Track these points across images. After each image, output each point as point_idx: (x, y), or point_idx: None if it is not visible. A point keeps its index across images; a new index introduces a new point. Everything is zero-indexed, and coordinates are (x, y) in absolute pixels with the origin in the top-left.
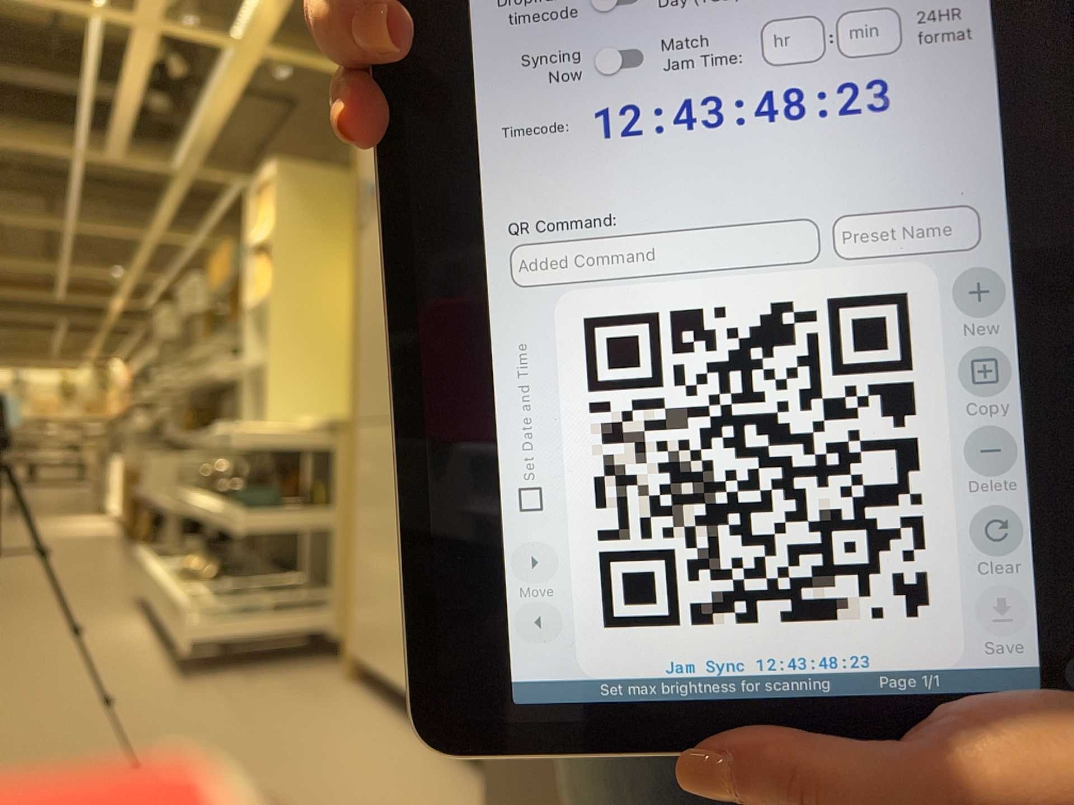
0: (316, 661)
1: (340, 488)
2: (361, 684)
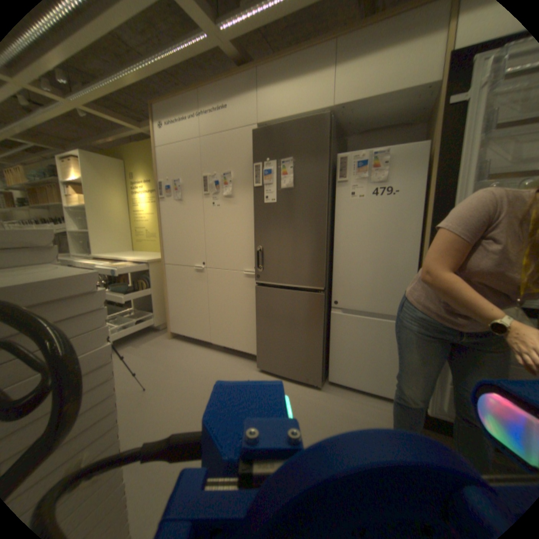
0: (150, 334)
1: (152, 281)
2: (175, 338)
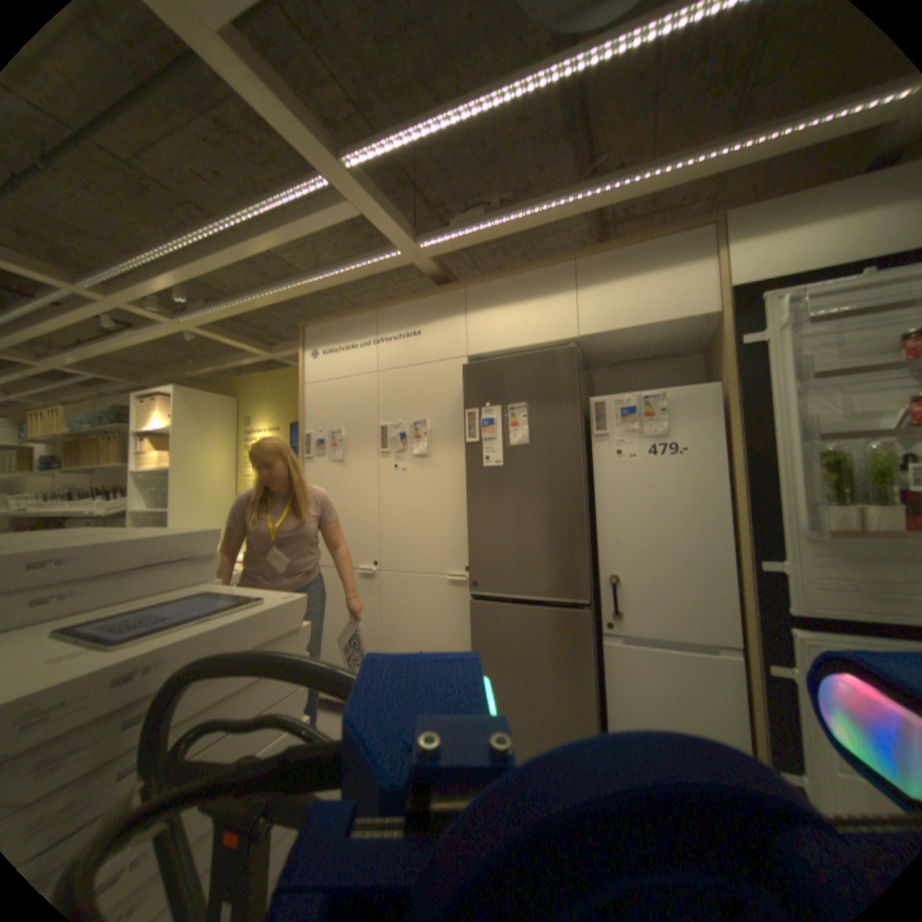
0: None
1: None
2: None
